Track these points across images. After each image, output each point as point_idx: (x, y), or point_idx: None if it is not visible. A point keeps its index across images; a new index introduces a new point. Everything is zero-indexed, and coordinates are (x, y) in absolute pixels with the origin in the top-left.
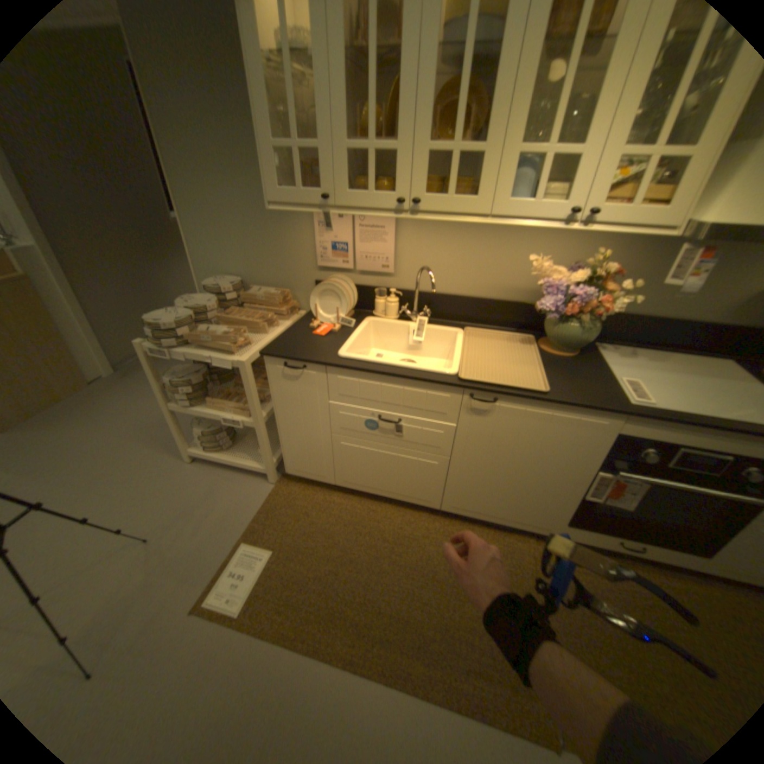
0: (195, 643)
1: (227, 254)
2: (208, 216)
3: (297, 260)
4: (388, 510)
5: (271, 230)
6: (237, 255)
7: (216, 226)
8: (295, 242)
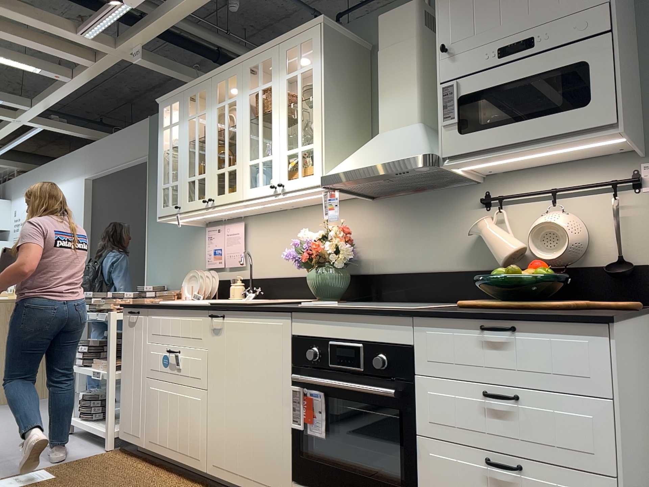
0: None
1: (164, 269)
2: (160, 245)
3: (196, 267)
4: (172, 478)
5: (186, 248)
6: (169, 269)
7: (162, 251)
8: (197, 253)
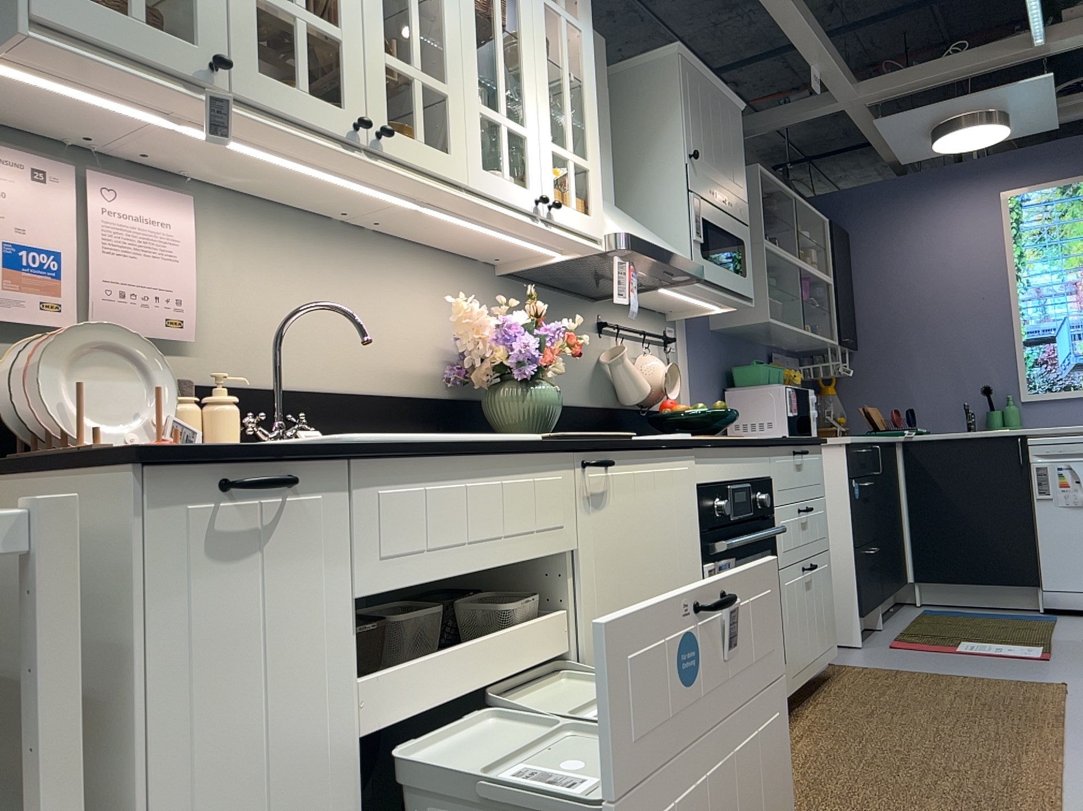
0: None
1: None
2: None
3: None
4: None
5: None
6: None
7: None
8: None
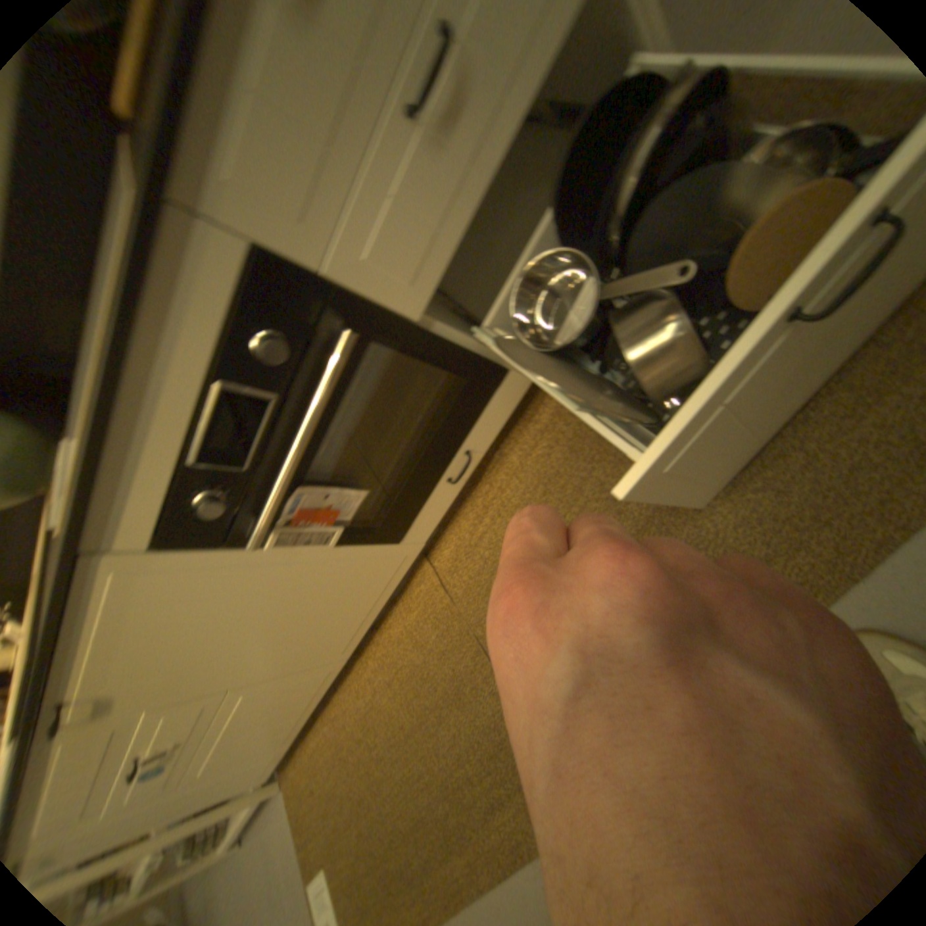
0: None
1: None
2: None
3: None
4: (342, 697)
5: None
6: None
7: None
8: None
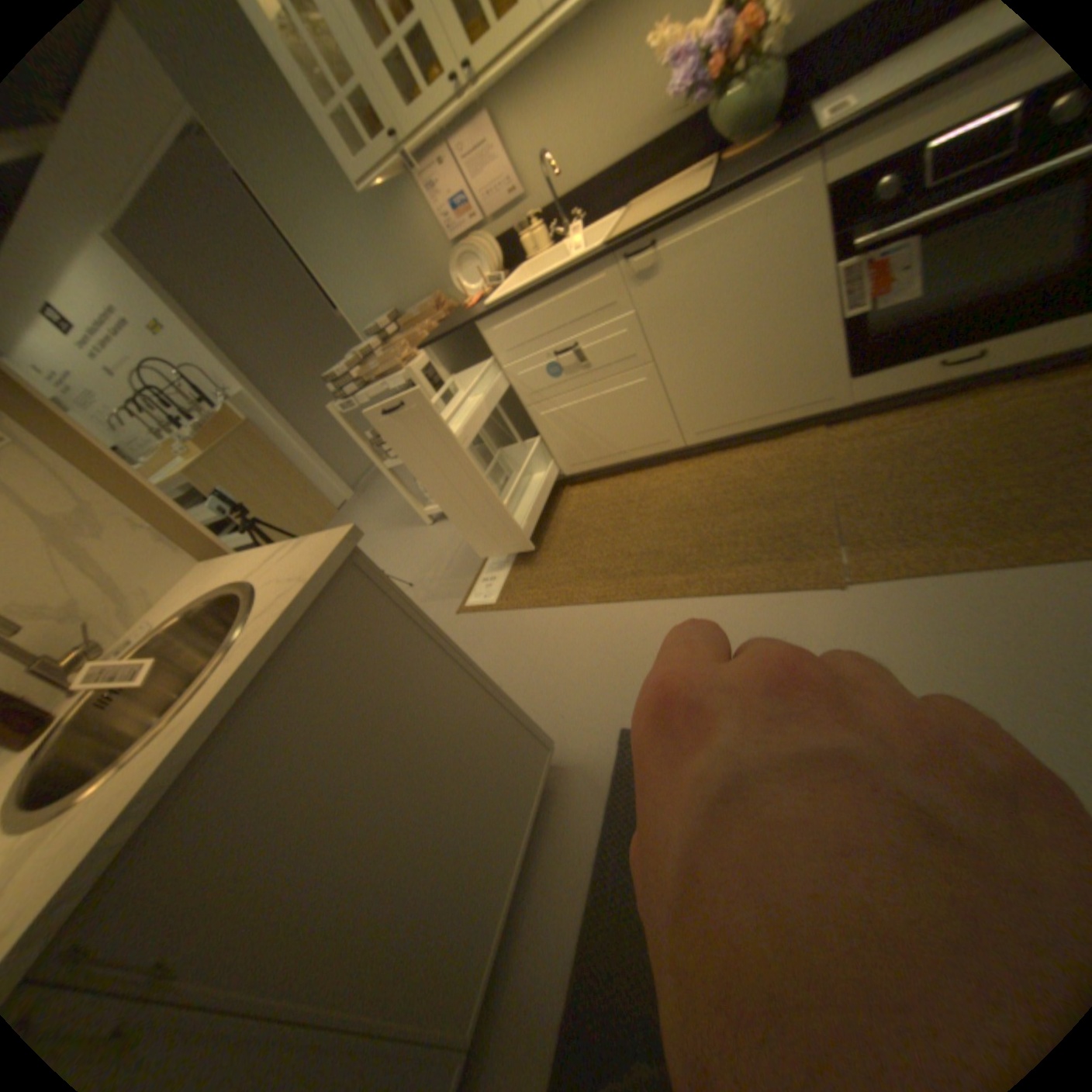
0: (466, 627)
1: (370, 289)
2: (336, 258)
3: (429, 249)
4: (631, 476)
5: (390, 231)
6: (378, 283)
7: (347, 264)
8: (416, 228)
